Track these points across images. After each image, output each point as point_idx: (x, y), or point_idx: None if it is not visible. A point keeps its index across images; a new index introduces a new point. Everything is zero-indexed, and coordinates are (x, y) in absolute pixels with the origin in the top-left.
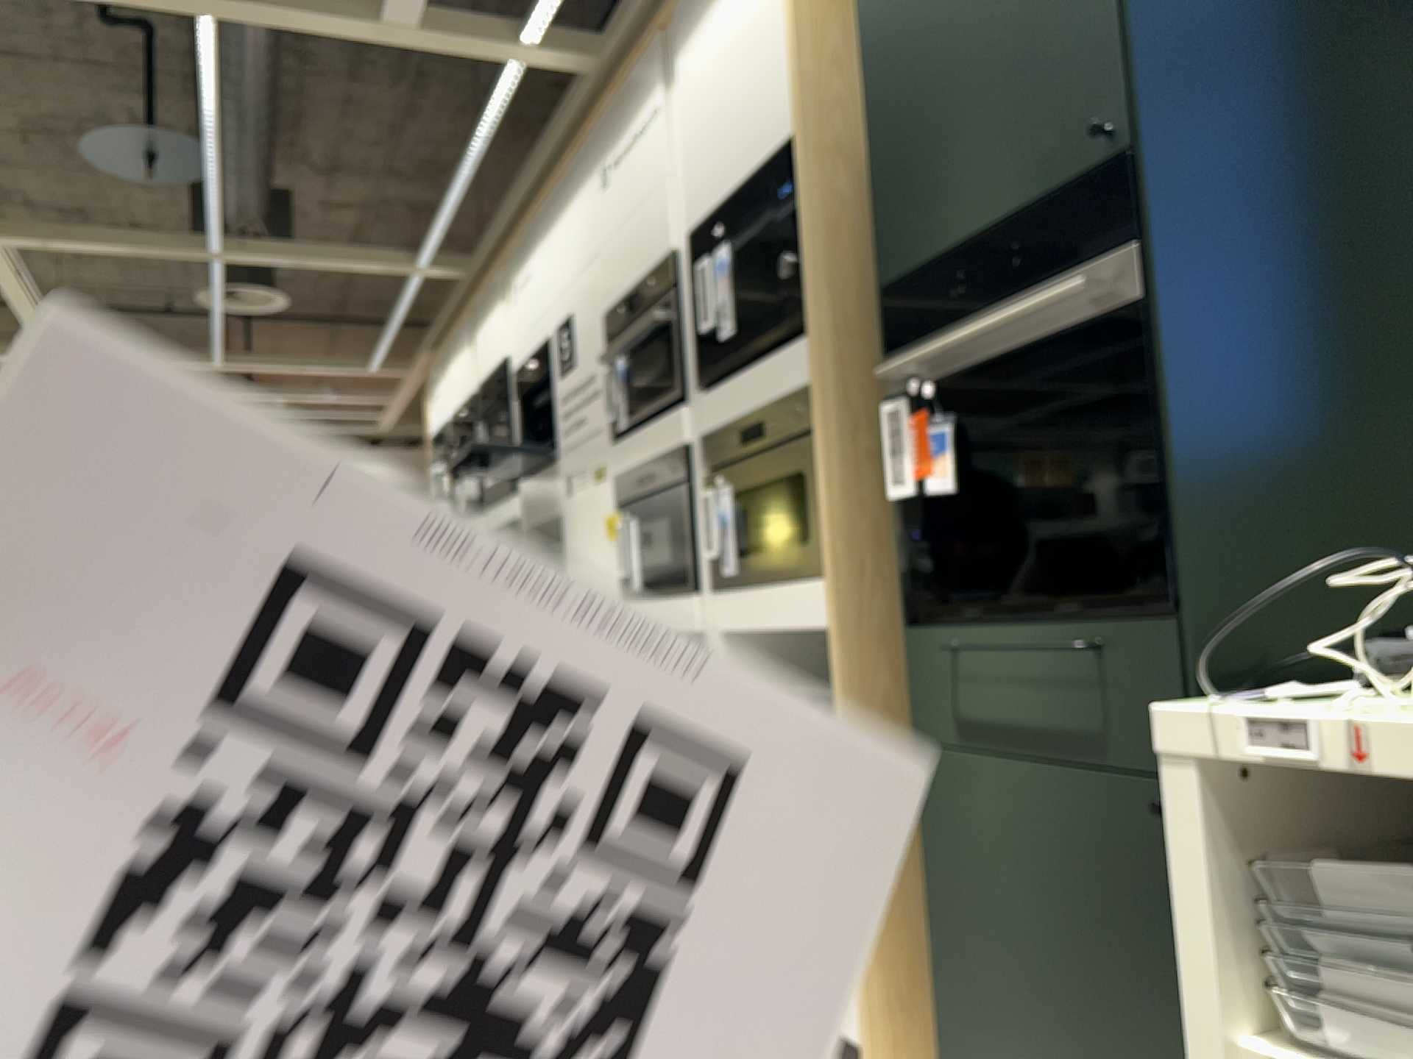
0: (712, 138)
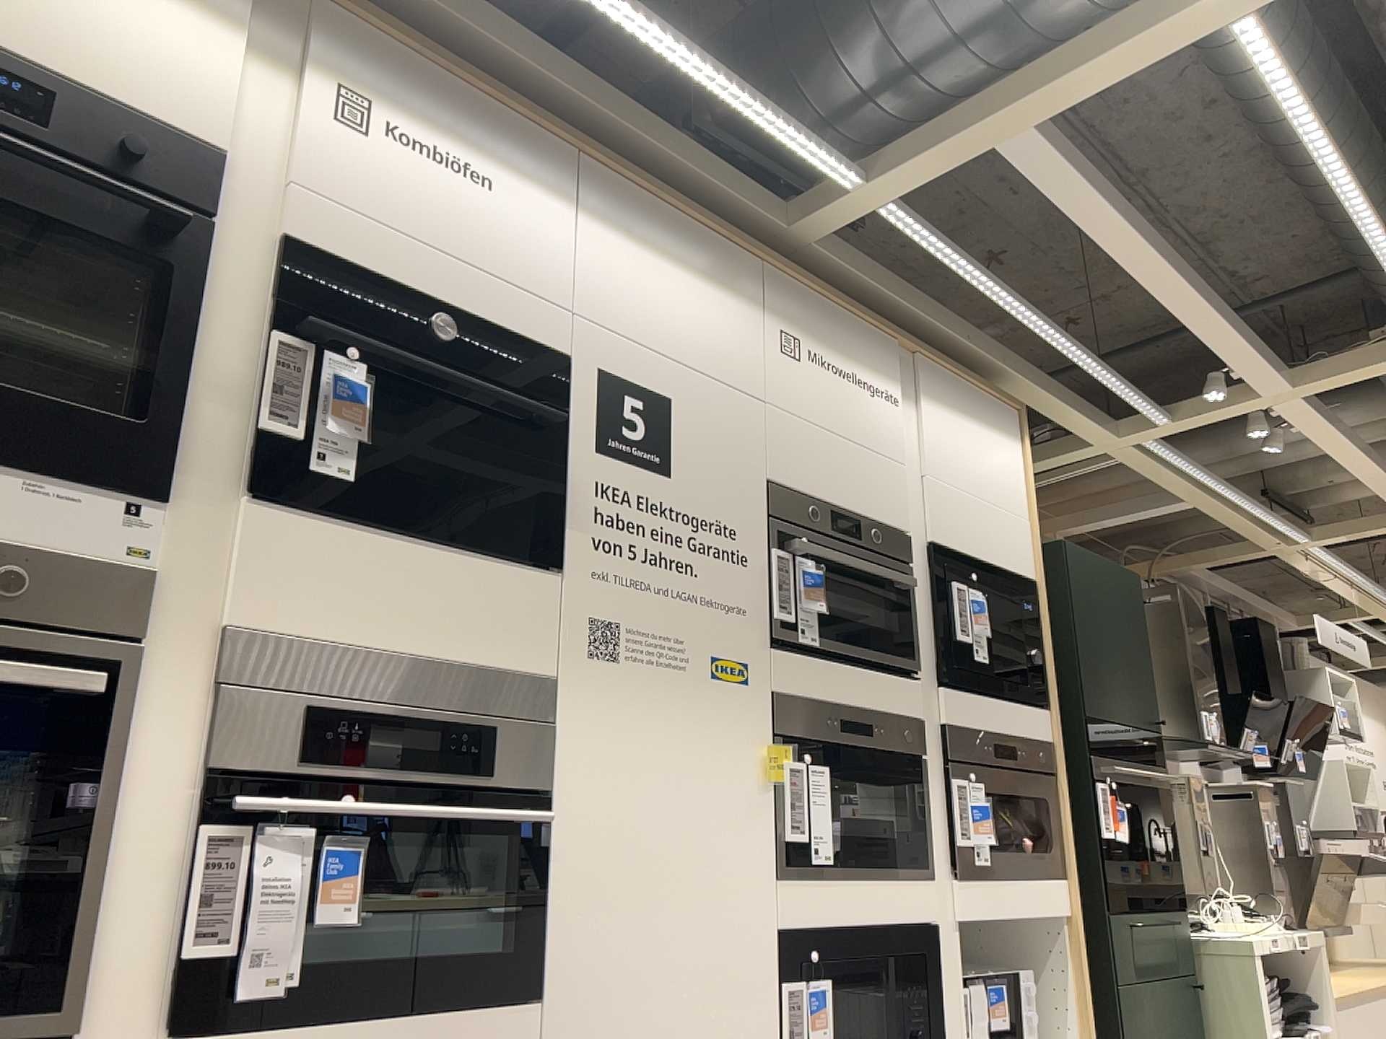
0: (947, 500)
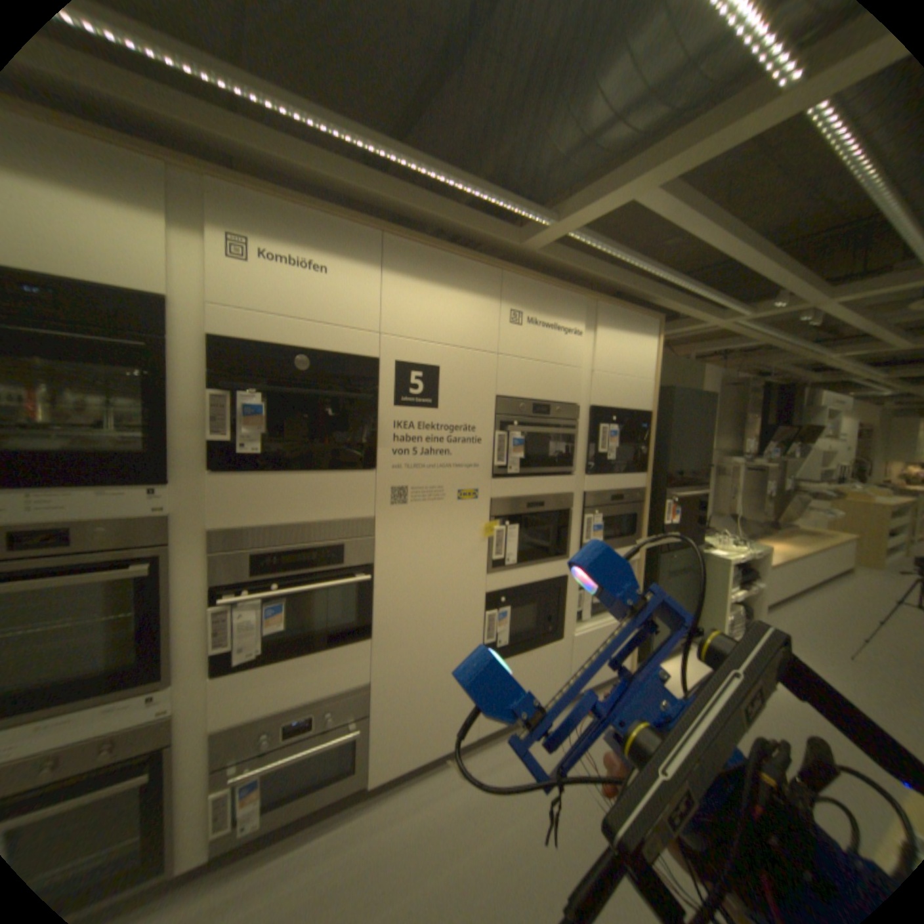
0: (612, 380)
